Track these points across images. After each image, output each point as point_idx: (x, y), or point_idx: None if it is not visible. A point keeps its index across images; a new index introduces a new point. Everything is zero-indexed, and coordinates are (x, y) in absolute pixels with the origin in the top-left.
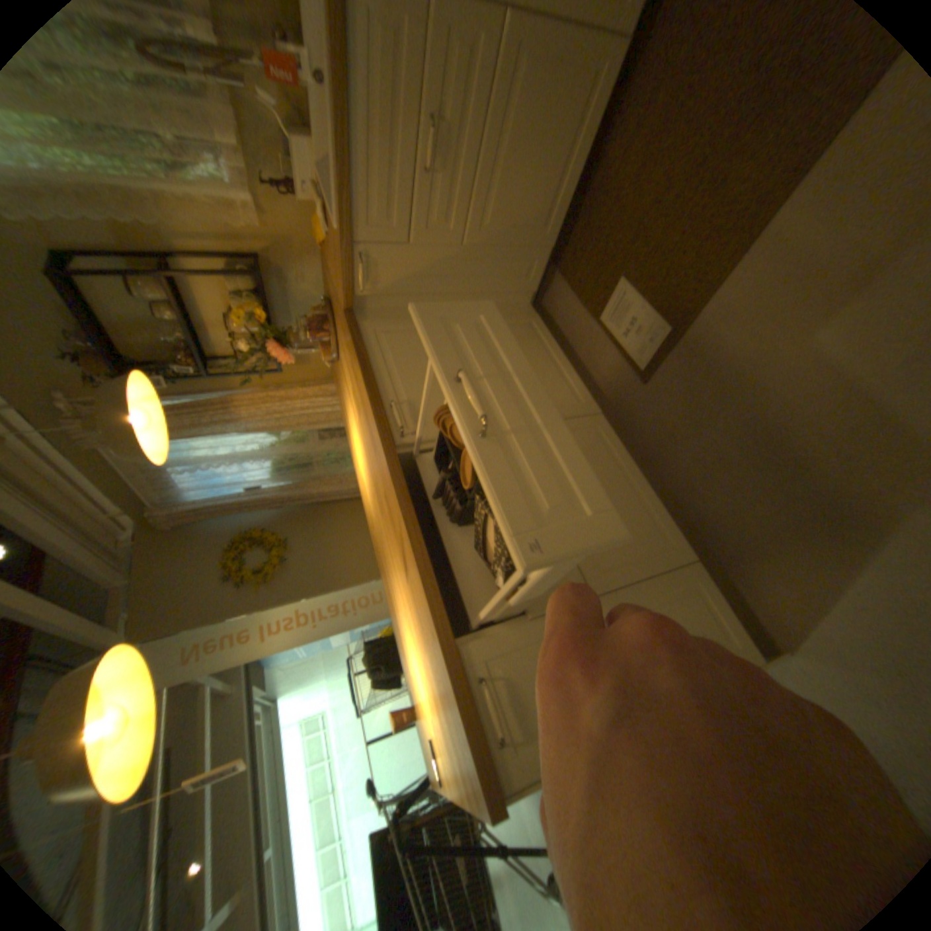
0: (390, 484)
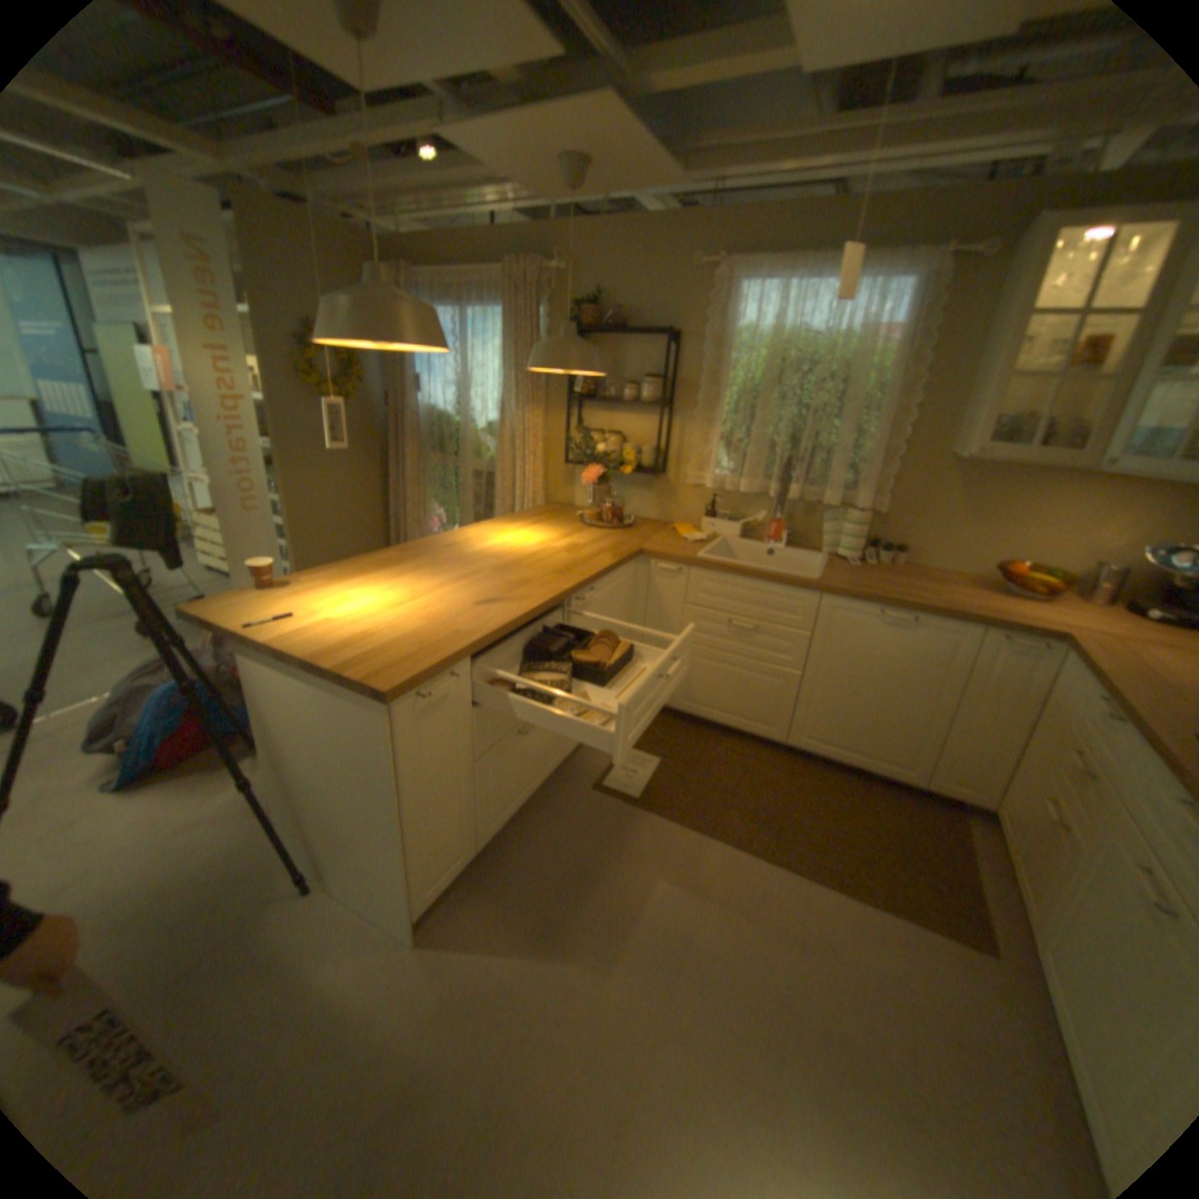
0: (546, 588)
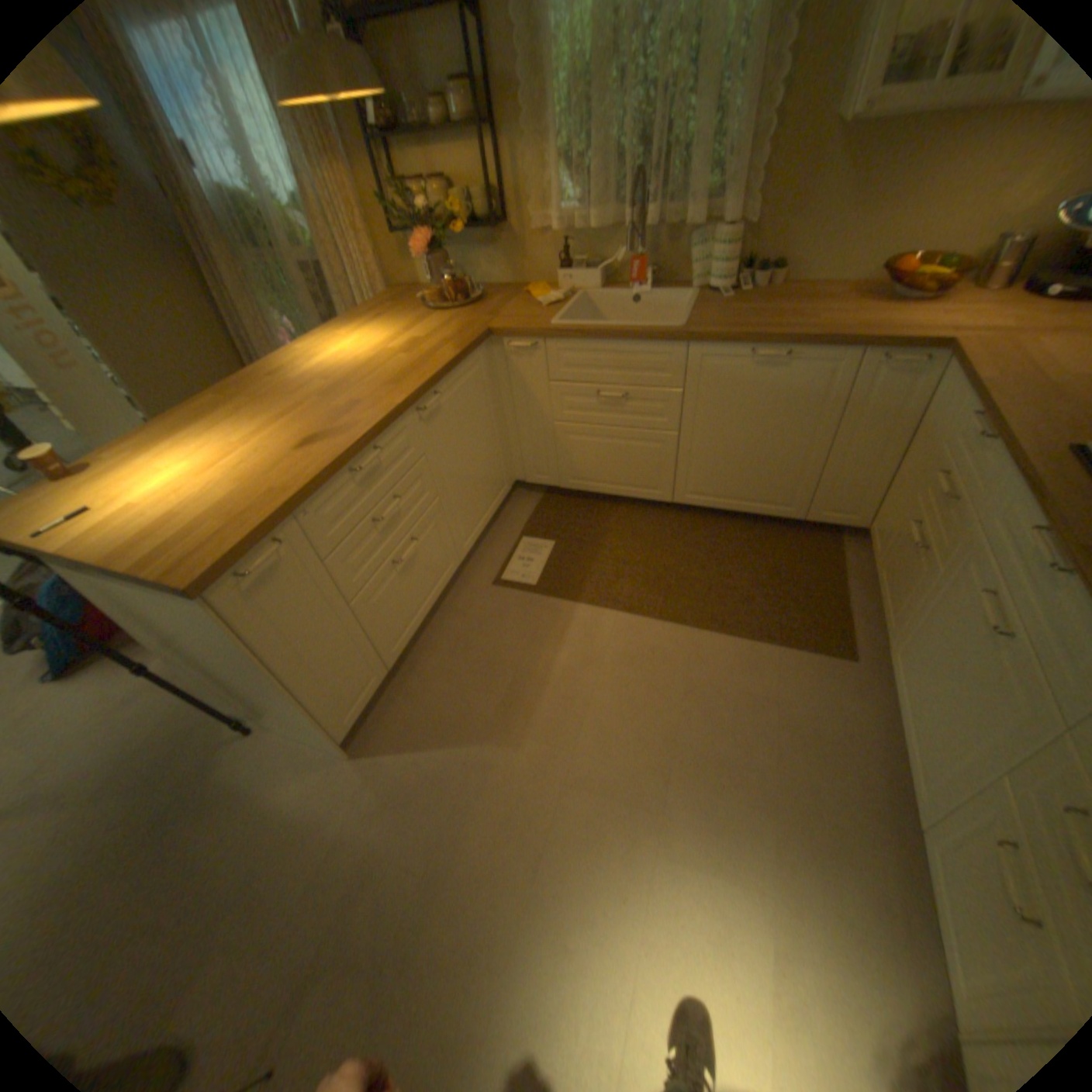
0: (374, 407)
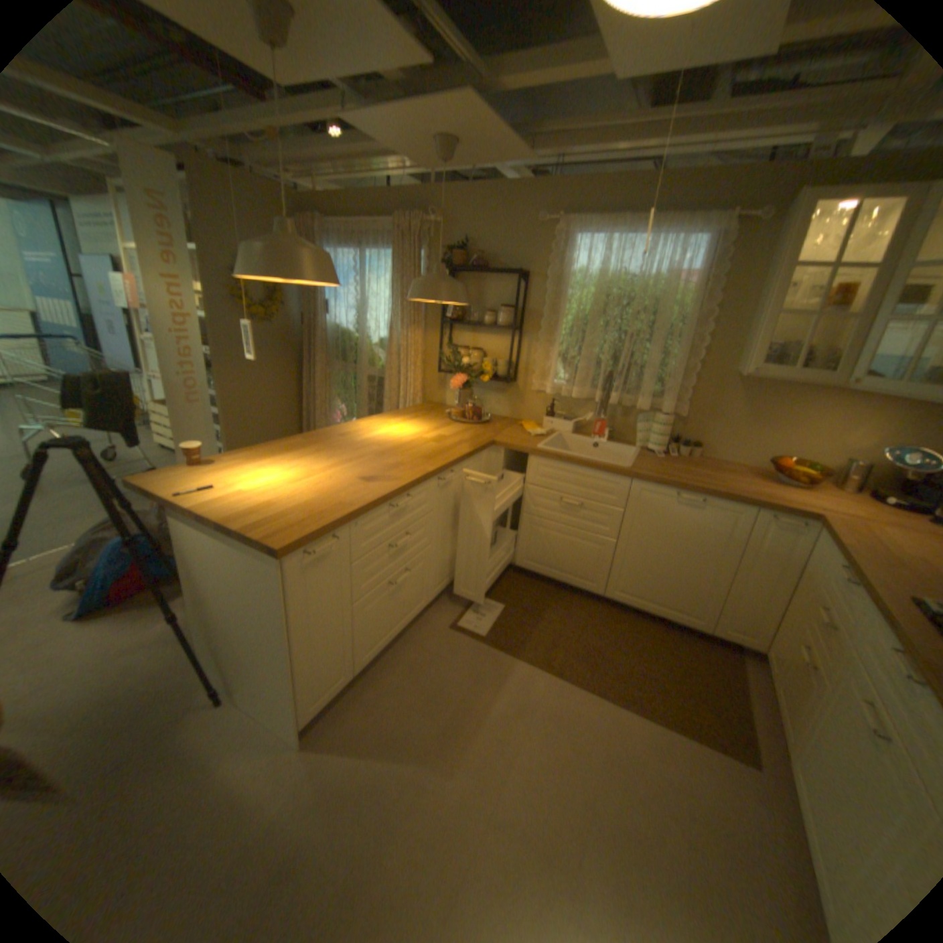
0: (414, 470)
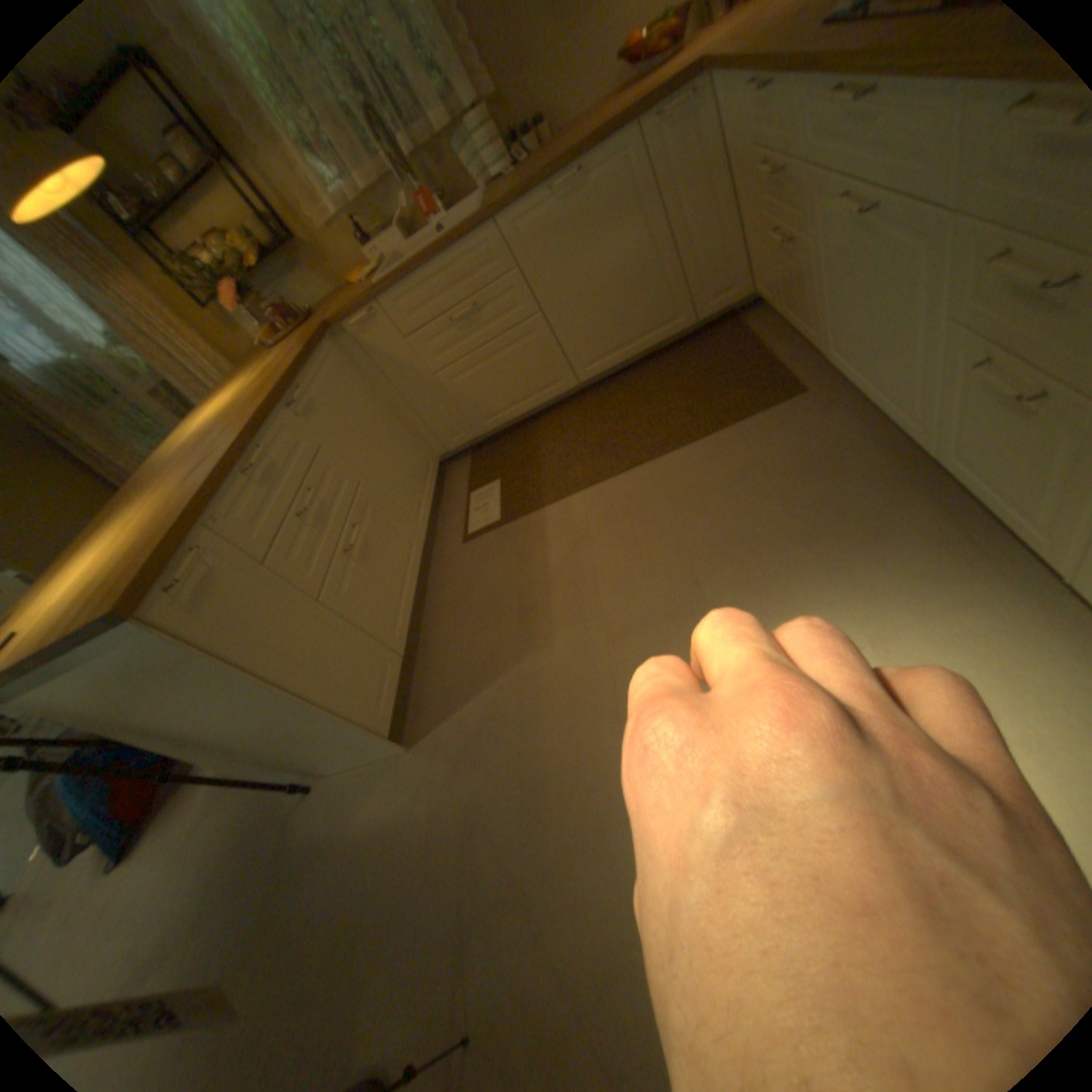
0: (245, 416)
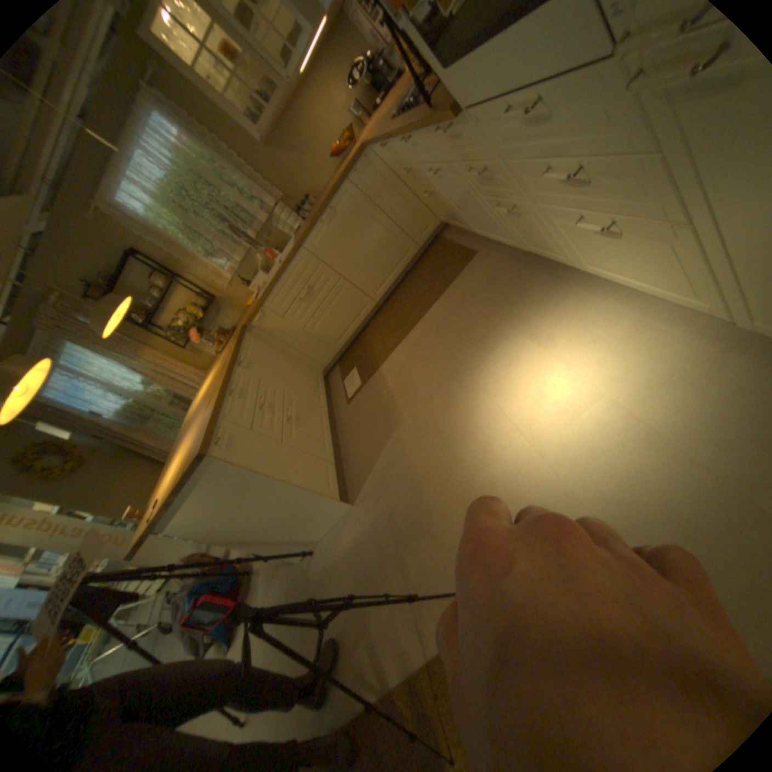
0: (222, 375)
